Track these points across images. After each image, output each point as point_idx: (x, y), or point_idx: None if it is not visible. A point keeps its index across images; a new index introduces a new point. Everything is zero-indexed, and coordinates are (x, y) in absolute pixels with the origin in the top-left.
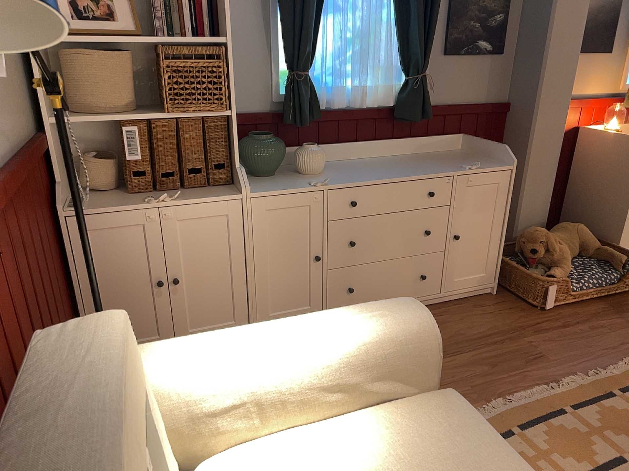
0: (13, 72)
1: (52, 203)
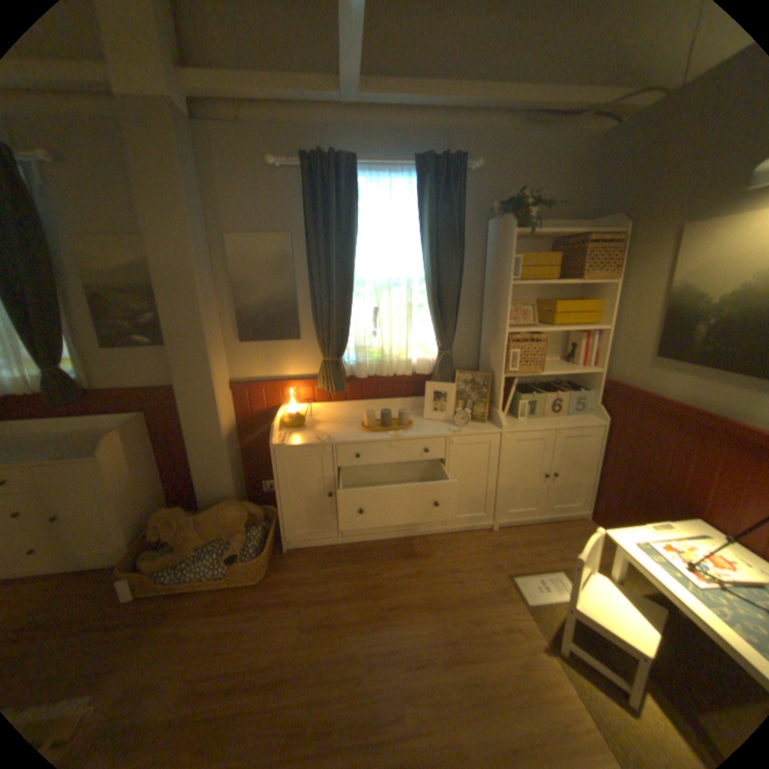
0: None
1: None
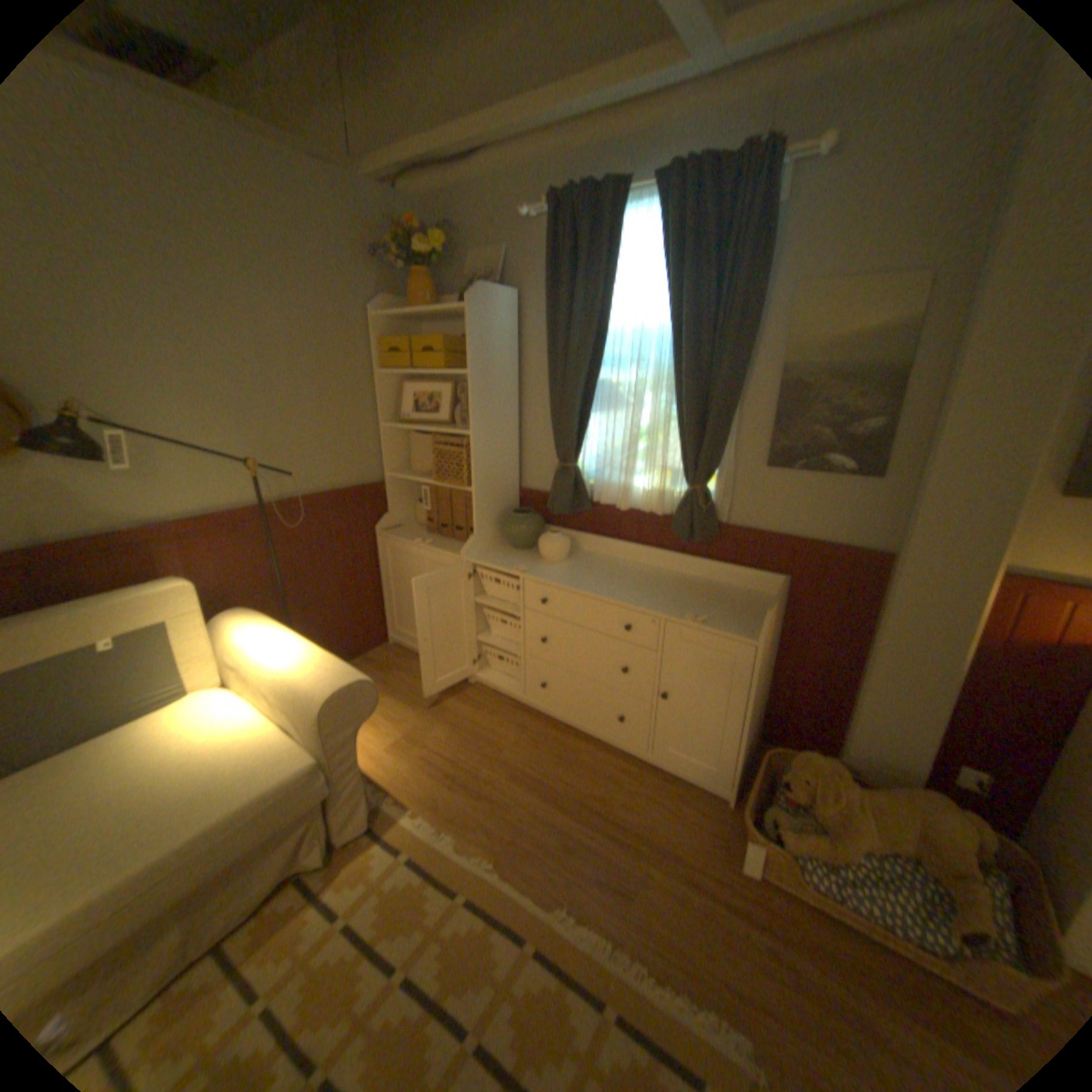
0: (354, 445)
1: (374, 524)
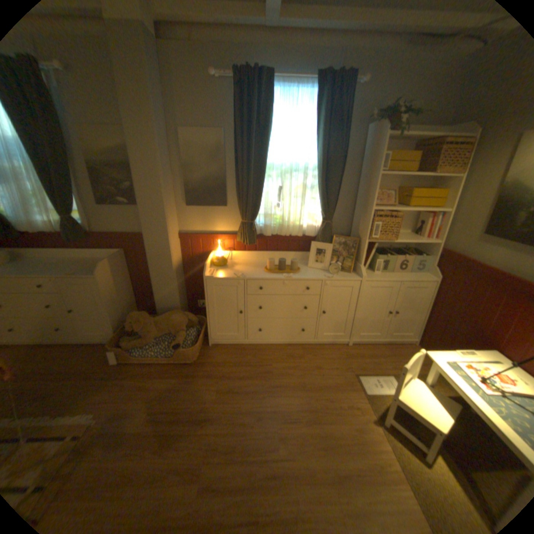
0: None
1: None
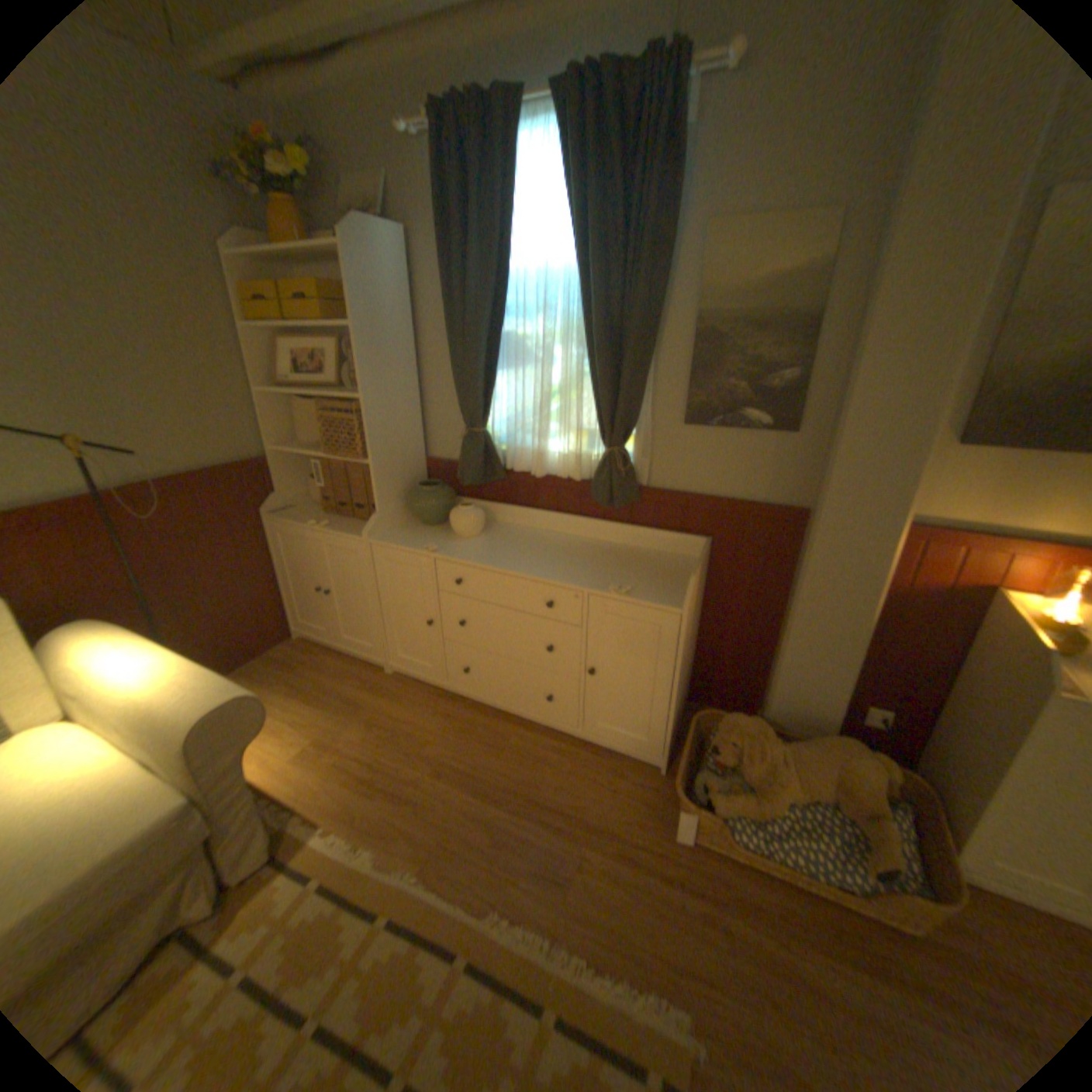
0: (222, 414)
1: (259, 506)
